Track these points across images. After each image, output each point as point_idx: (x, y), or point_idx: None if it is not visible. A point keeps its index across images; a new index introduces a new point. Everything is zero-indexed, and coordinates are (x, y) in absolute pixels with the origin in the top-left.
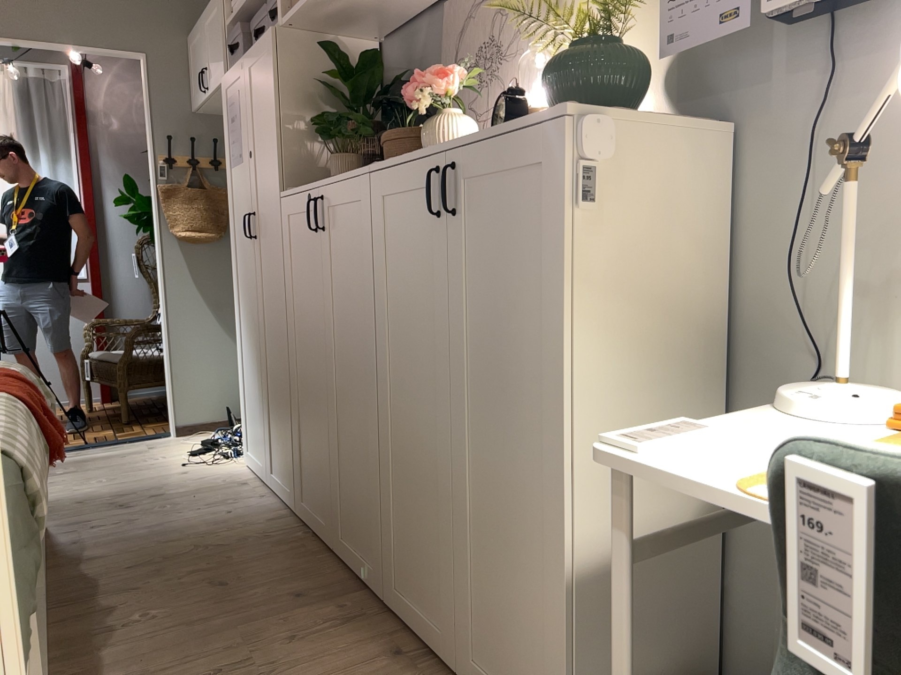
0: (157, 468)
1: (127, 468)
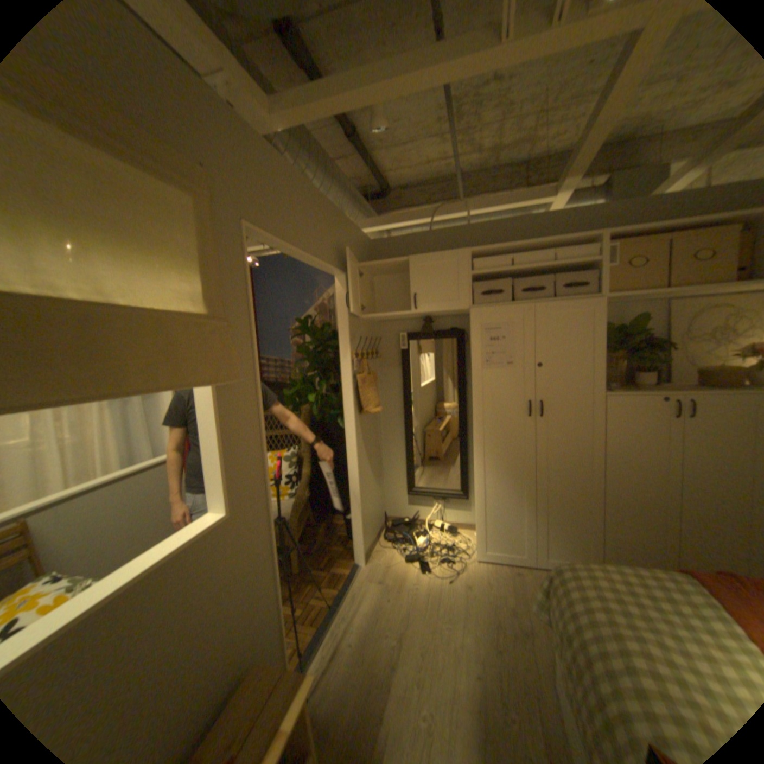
0: (443, 596)
1: (424, 609)
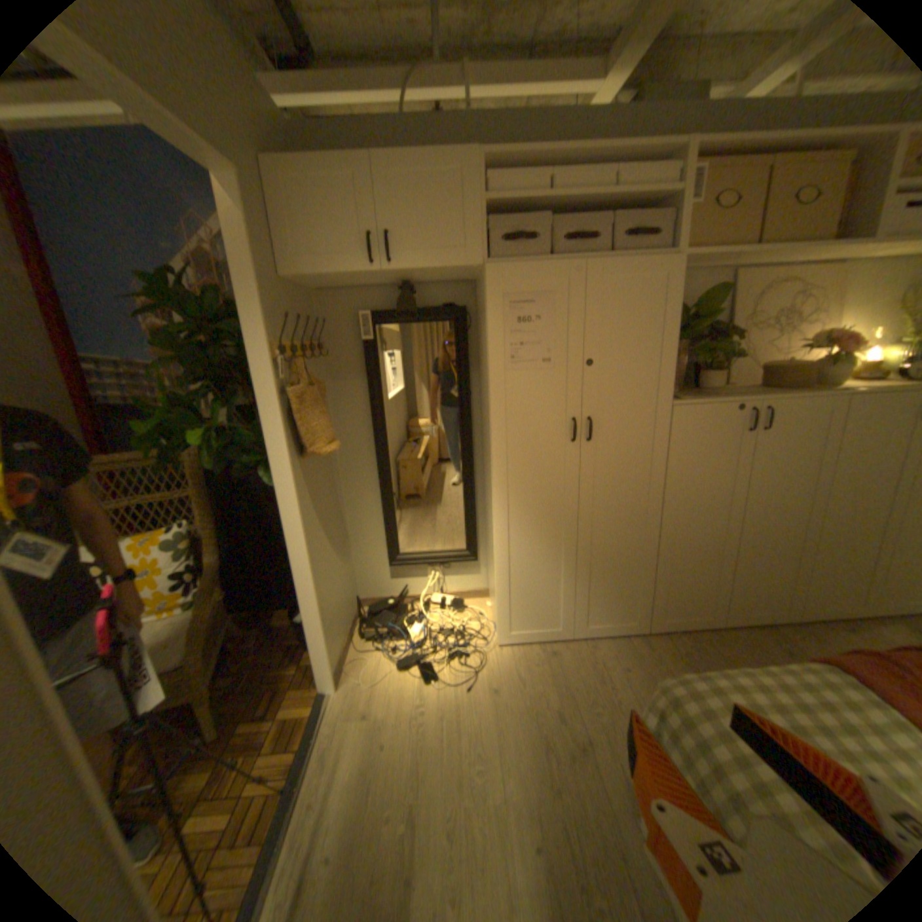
0: (461, 715)
1: (438, 744)
